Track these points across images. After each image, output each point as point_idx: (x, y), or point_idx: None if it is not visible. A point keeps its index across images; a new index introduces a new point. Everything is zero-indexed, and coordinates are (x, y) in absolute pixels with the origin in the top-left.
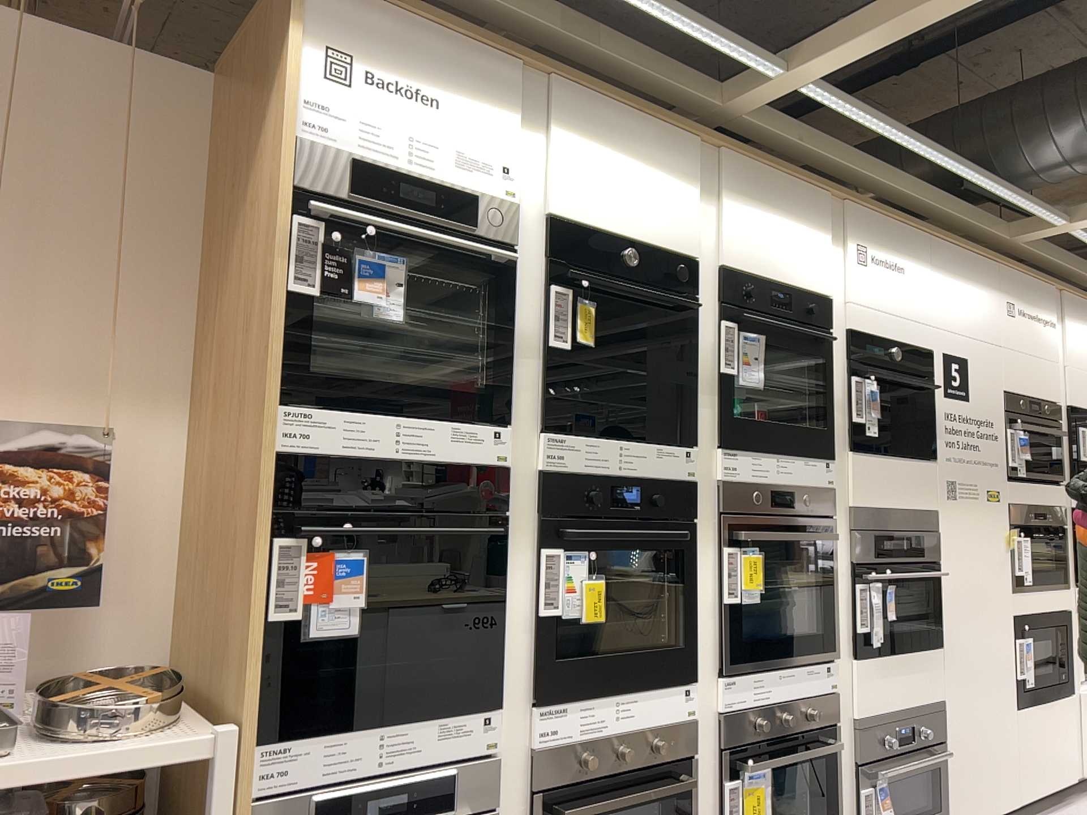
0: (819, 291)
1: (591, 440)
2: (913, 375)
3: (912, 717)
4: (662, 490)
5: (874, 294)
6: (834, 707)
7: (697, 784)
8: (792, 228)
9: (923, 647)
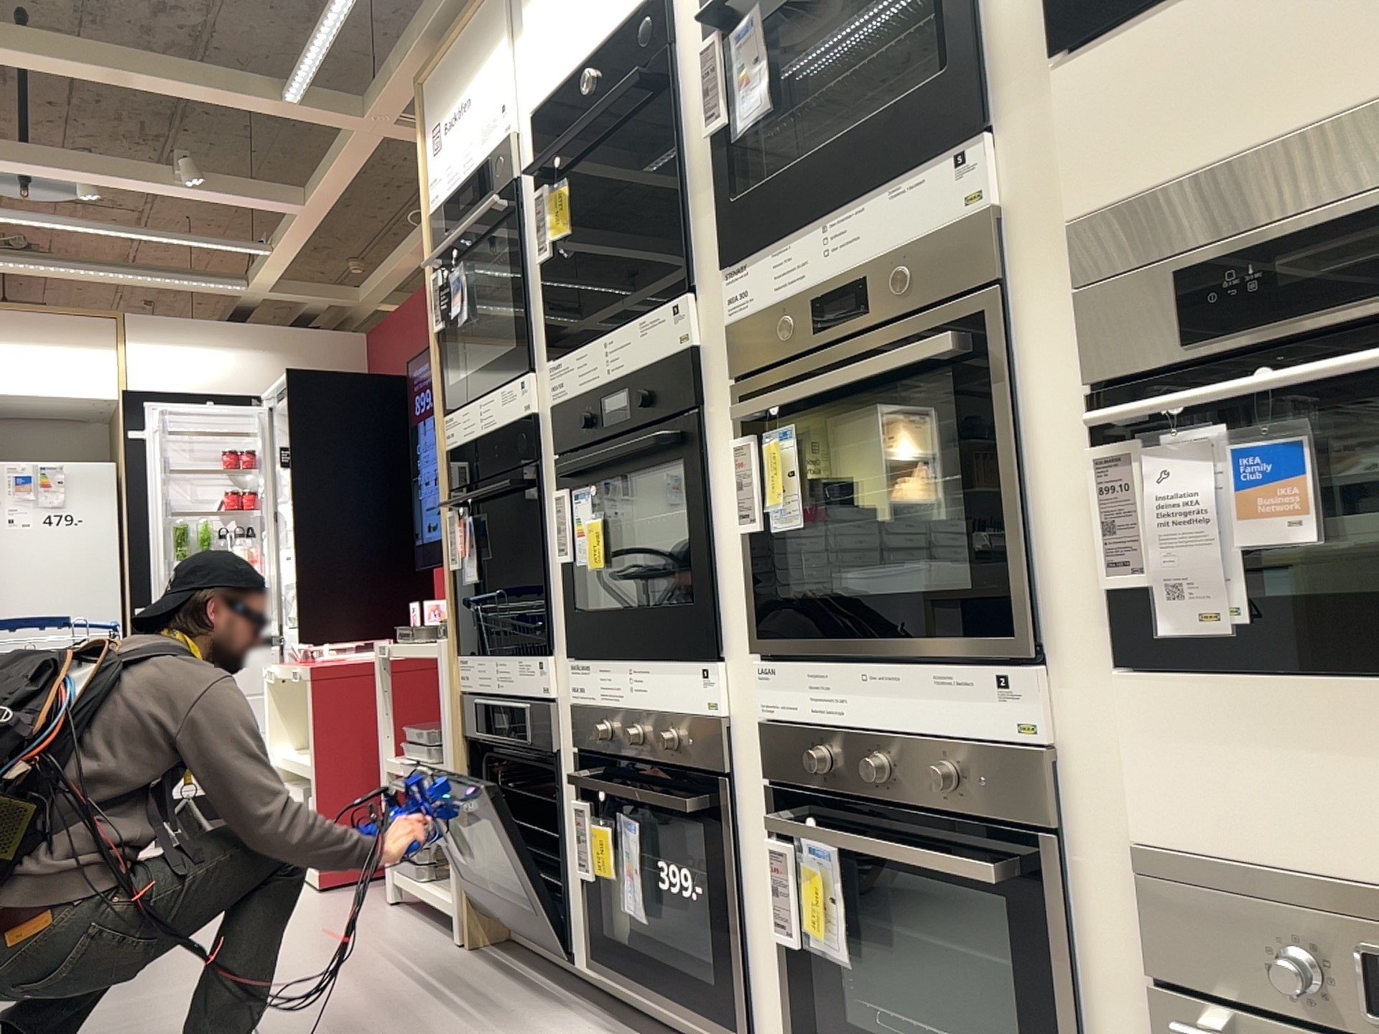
0: None
1: (576, 350)
2: None
3: None
4: (646, 381)
5: None
6: (1026, 786)
7: (745, 827)
8: None
9: None
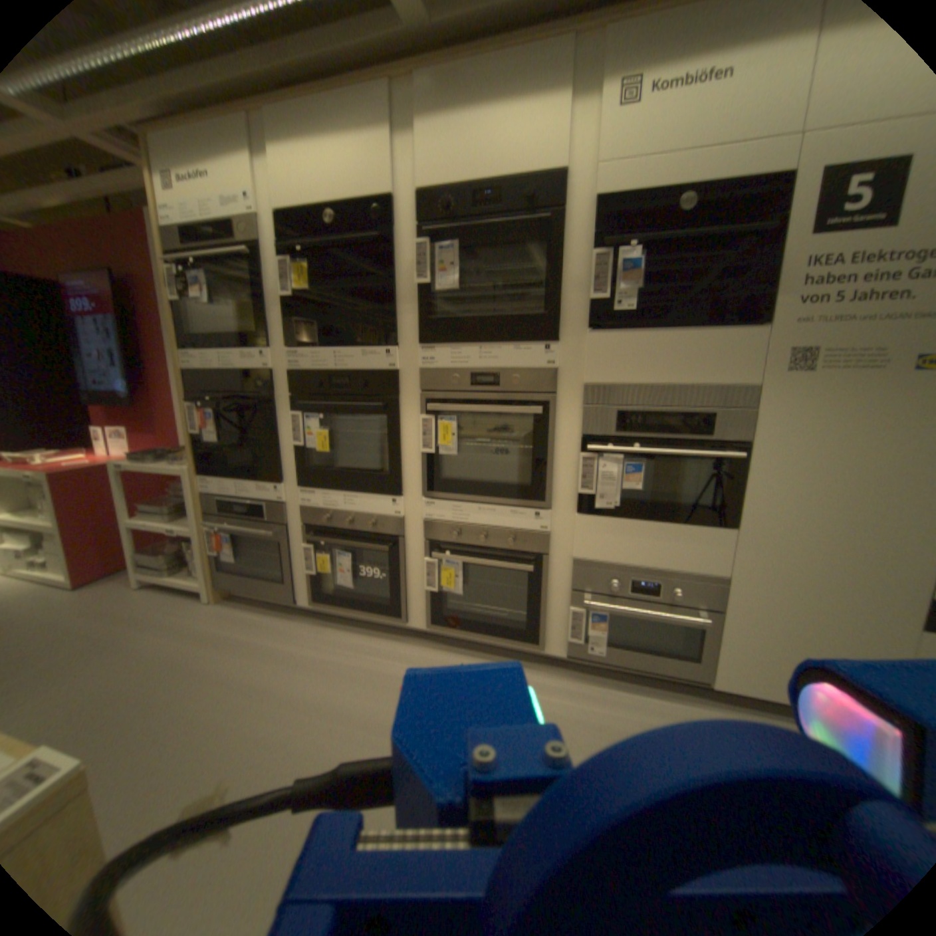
0: (546, 165)
1: (312, 348)
2: (741, 216)
3: (661, 578)
4: (365, 376)
5: (654, 131)
6: (539, 541)
7: (408, 551)
8: (504, 108)
9: (696, 523)
